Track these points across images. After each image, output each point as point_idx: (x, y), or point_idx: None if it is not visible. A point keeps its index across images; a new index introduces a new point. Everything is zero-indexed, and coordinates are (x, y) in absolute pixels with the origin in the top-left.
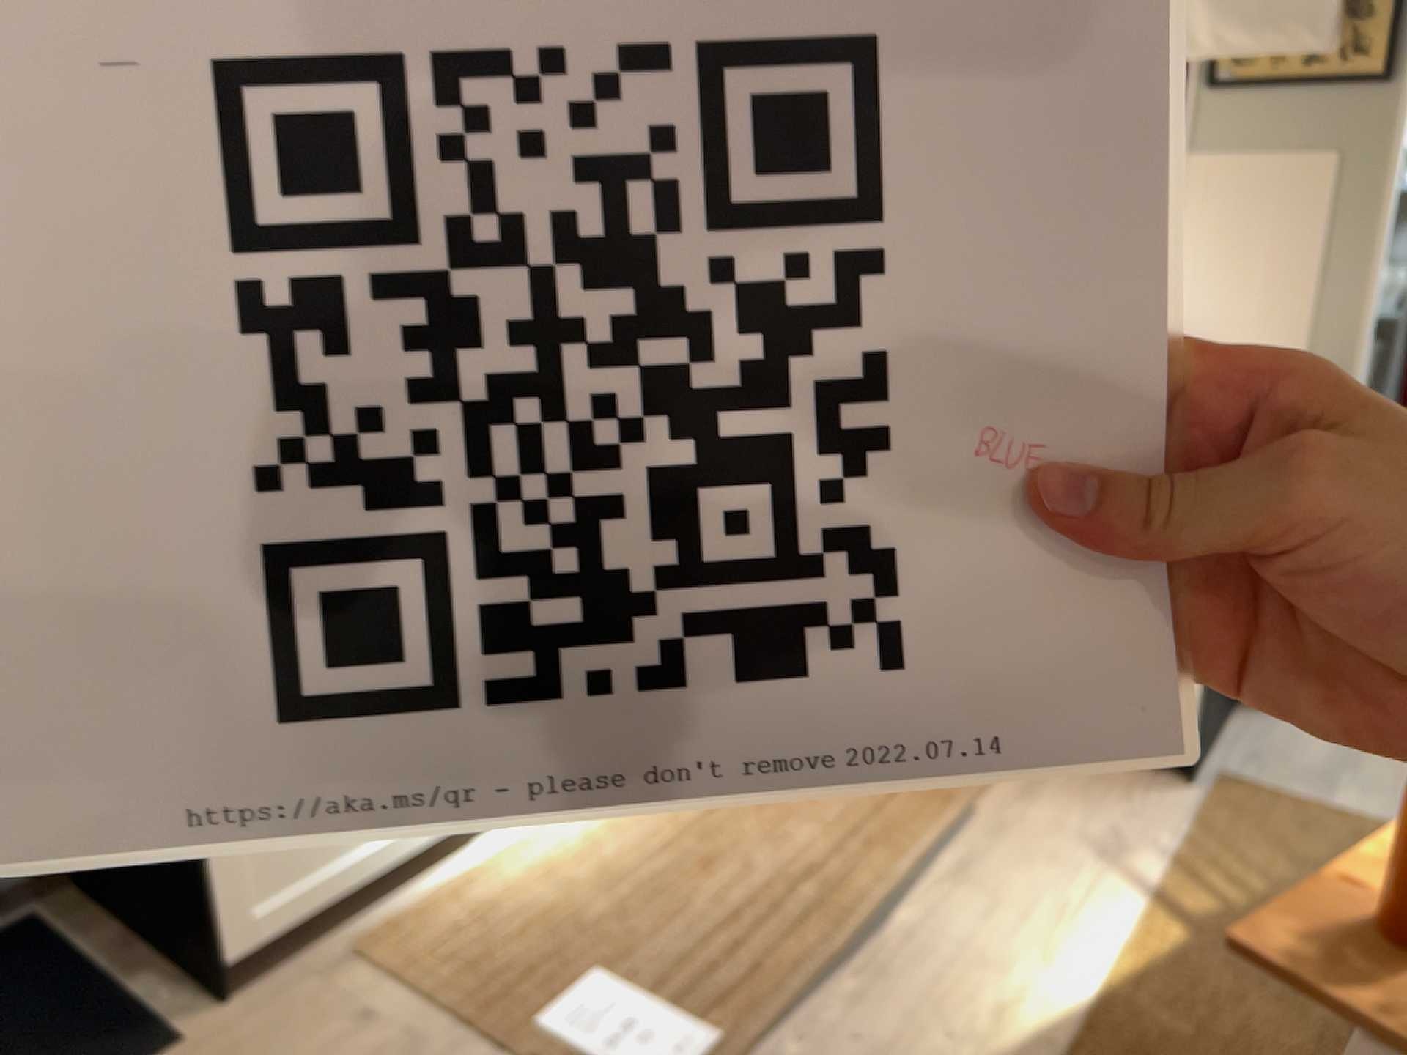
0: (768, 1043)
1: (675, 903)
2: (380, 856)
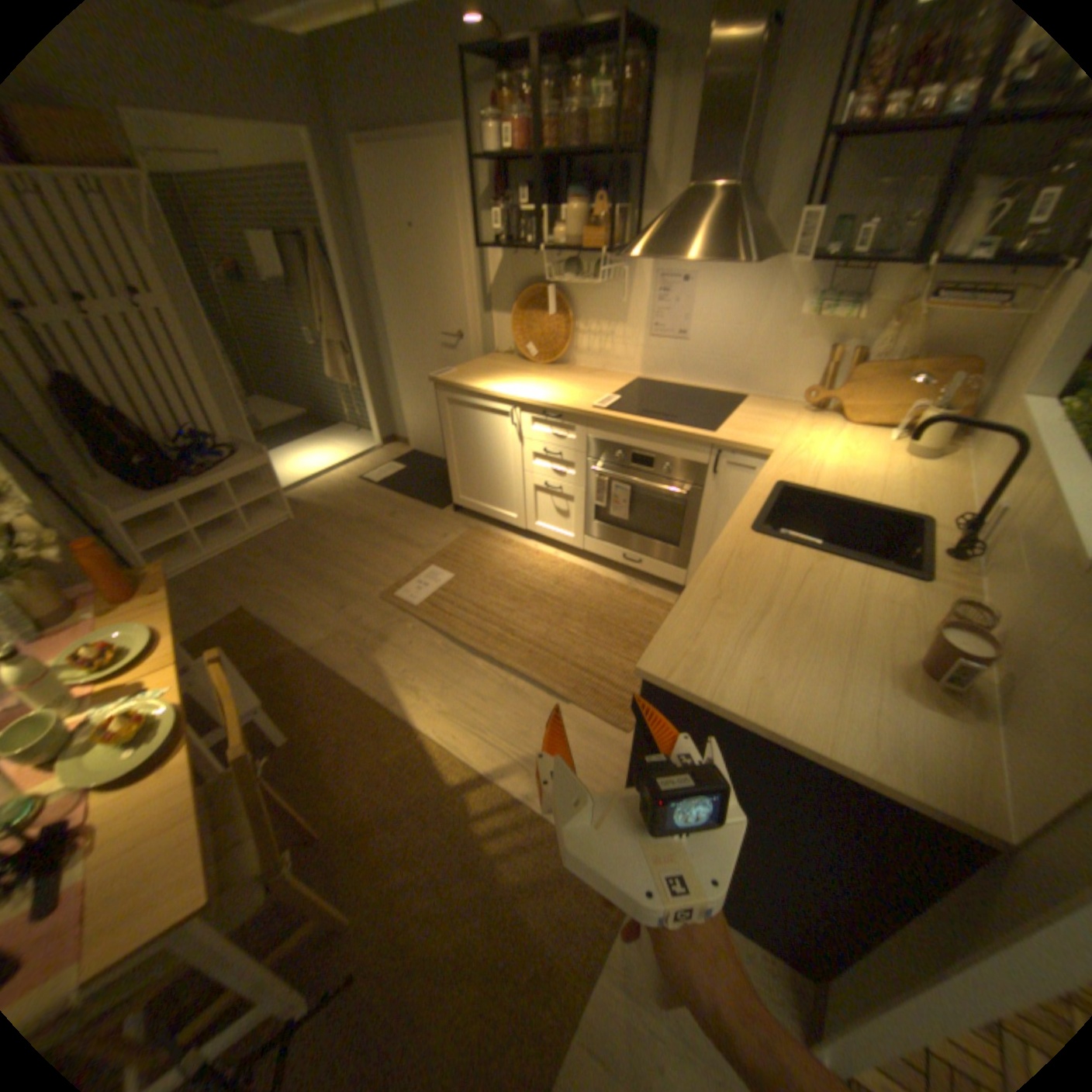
0: (416, 619)
1: (491, 591)
2: (493, 512)
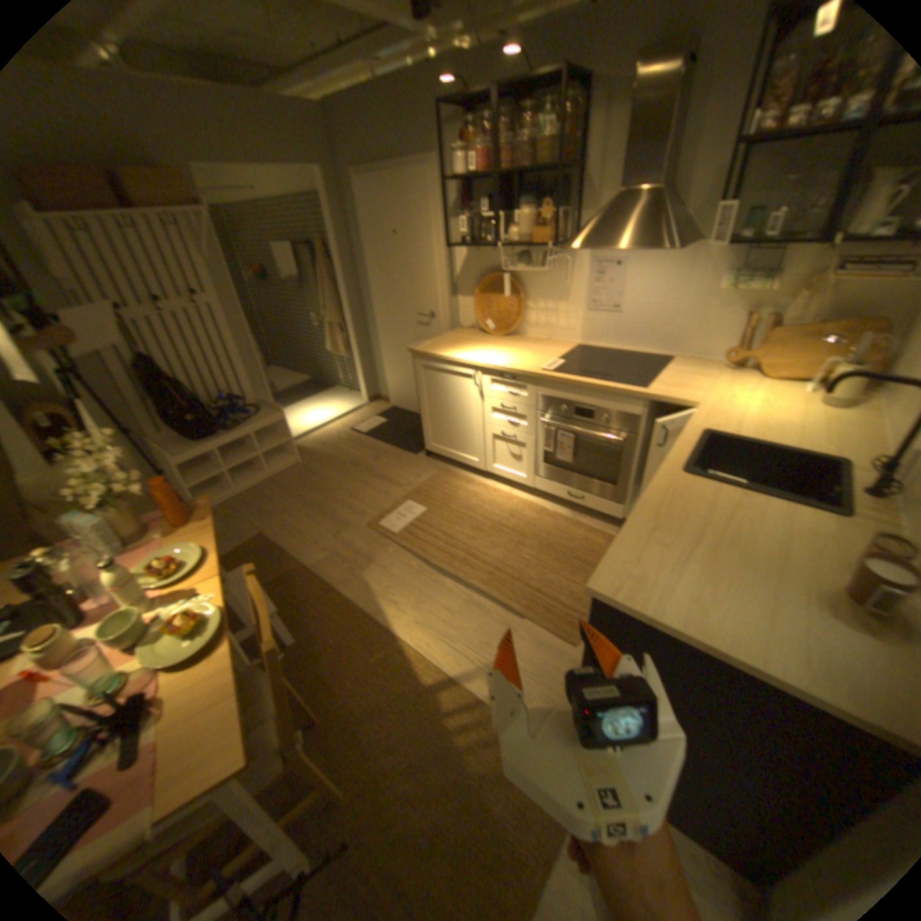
0: (394, 544)
1: (455, 521)
2: (456, 456)
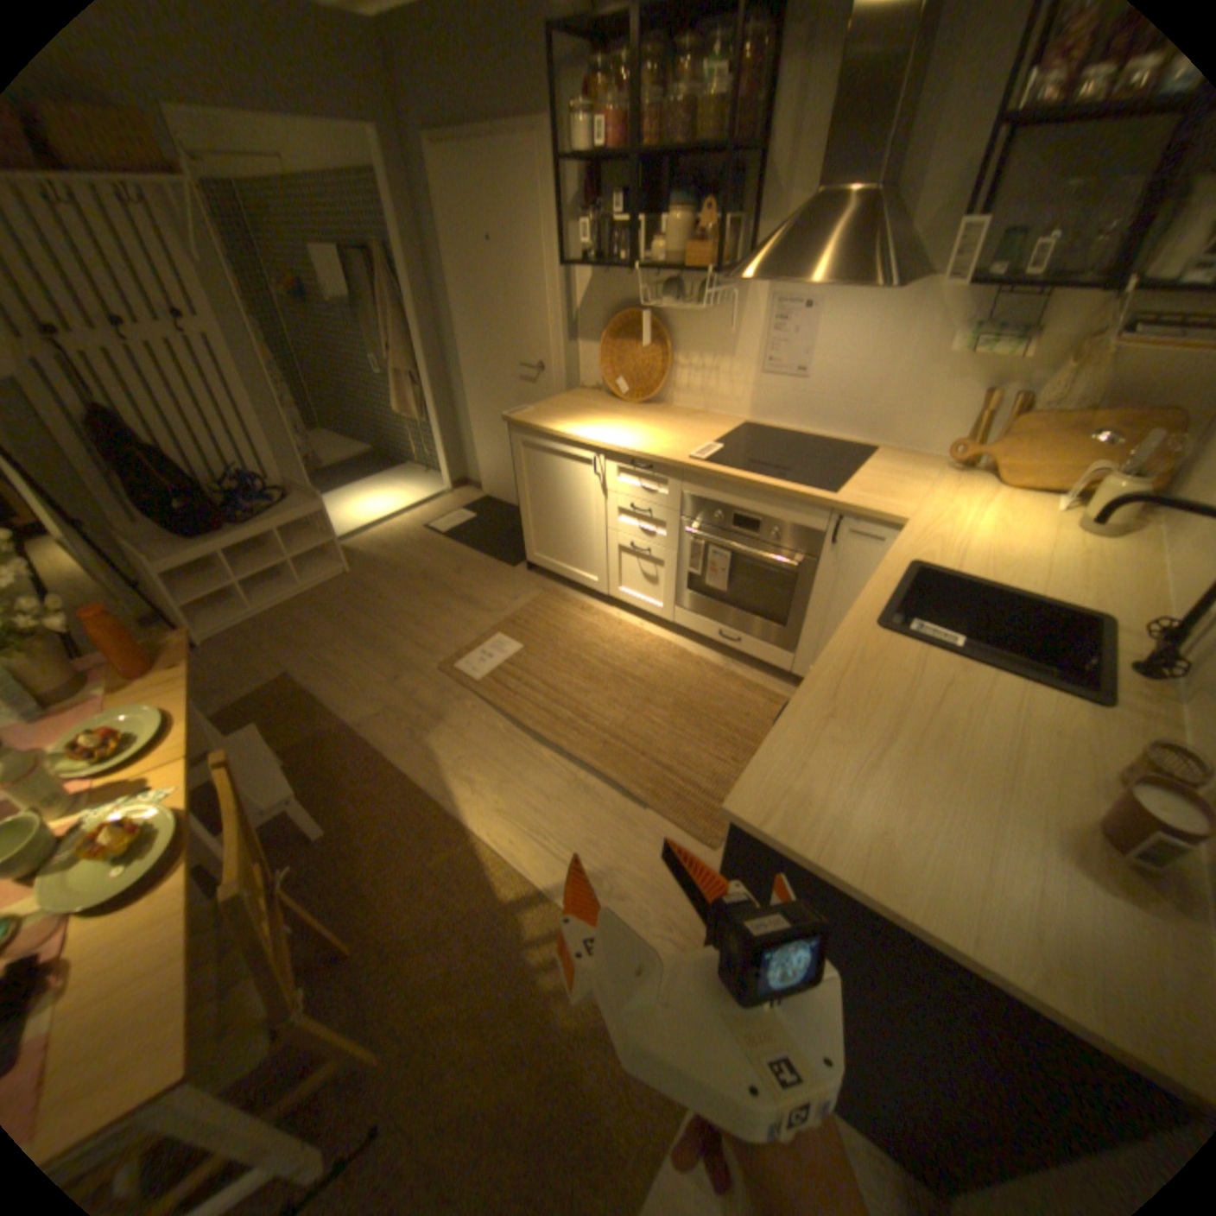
0: (475, 697)
1: (562, 667)
2: (570, 574)
